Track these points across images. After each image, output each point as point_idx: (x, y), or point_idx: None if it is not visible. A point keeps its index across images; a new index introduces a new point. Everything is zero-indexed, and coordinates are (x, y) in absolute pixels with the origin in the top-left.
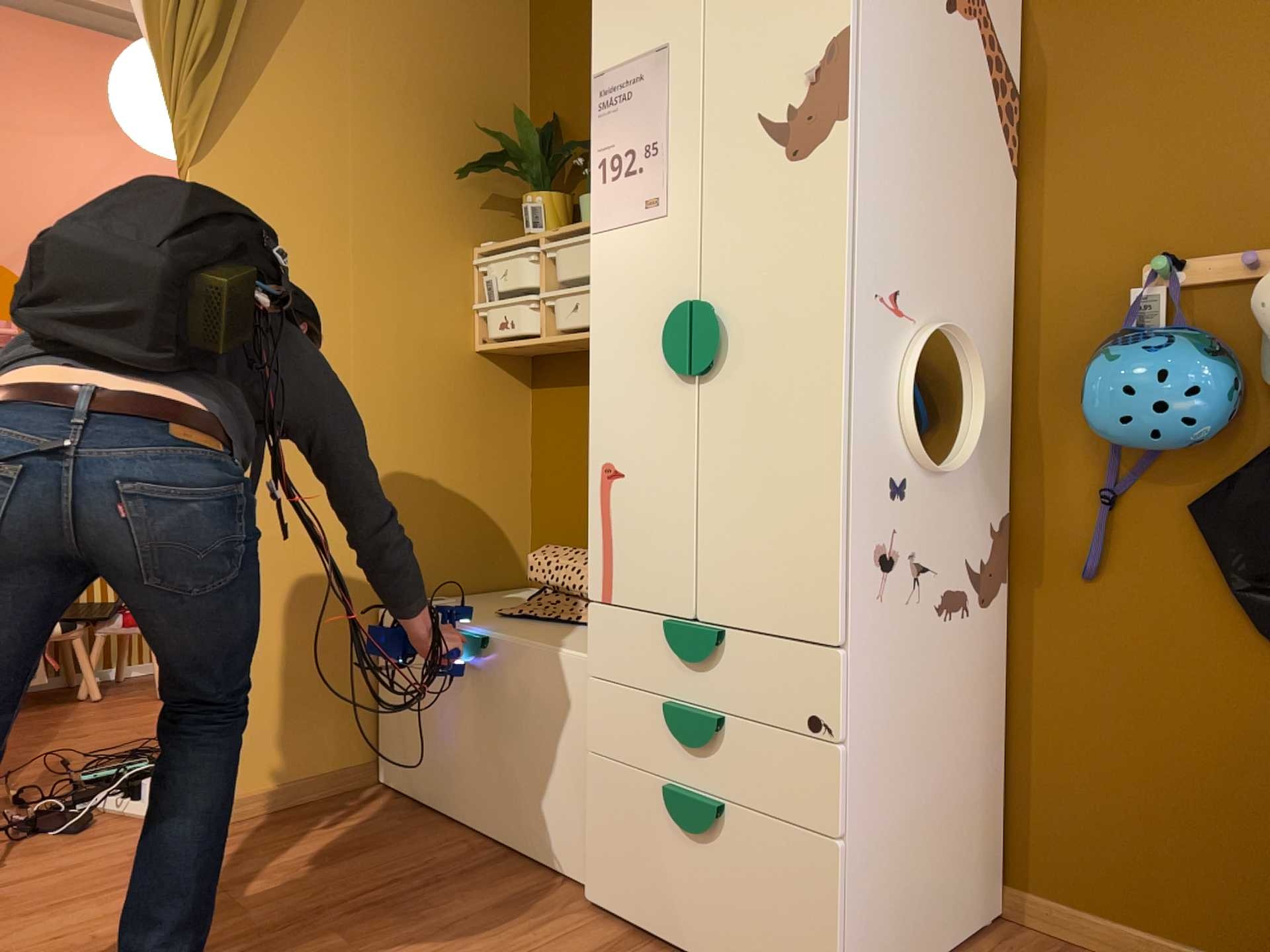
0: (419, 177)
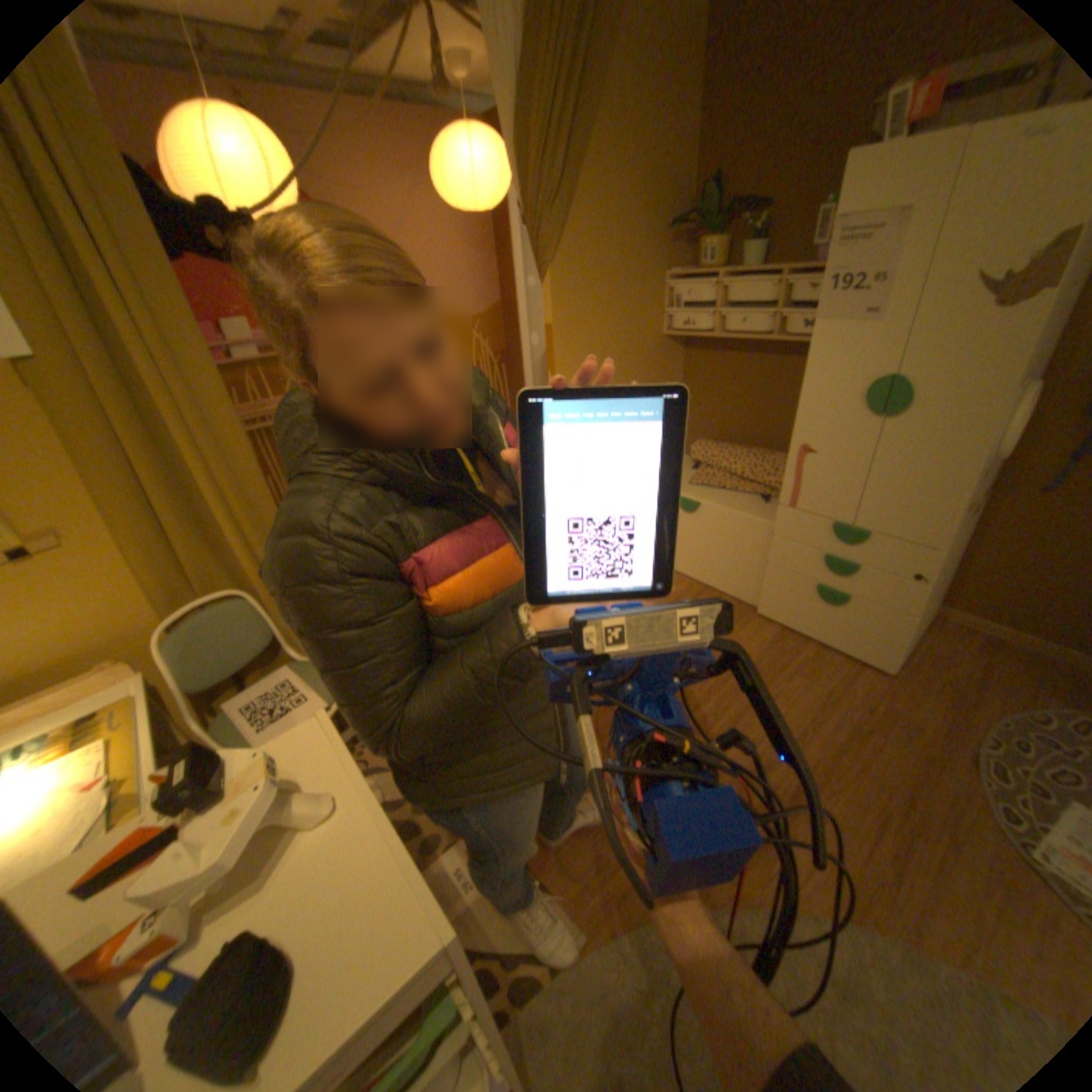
0: (643, 233)
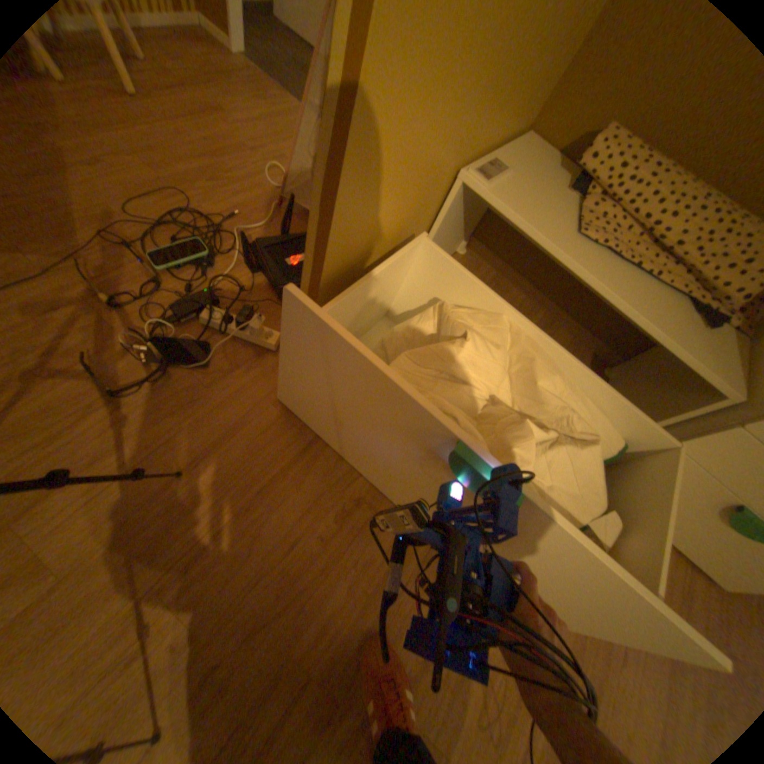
0: None
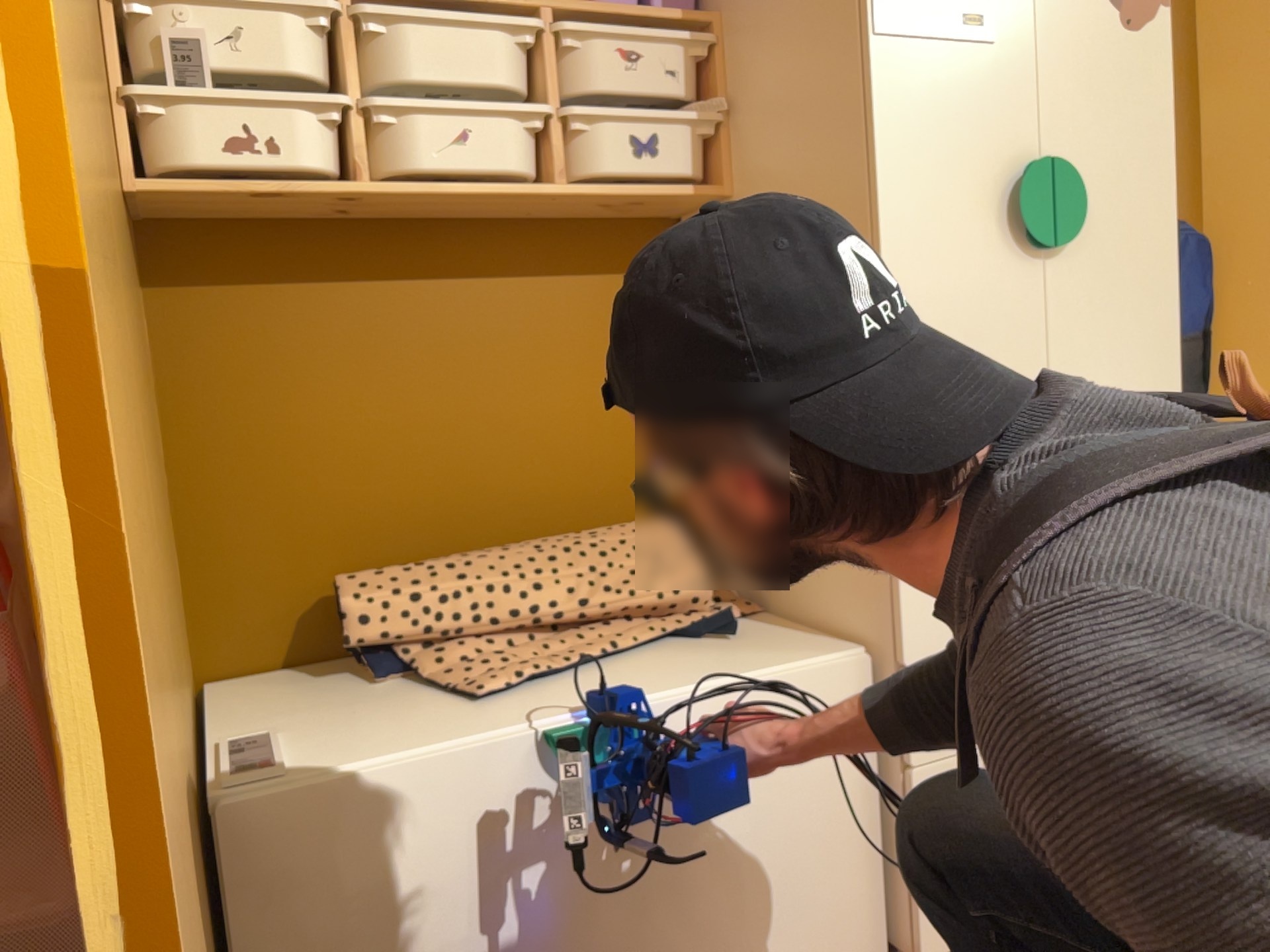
0: None
